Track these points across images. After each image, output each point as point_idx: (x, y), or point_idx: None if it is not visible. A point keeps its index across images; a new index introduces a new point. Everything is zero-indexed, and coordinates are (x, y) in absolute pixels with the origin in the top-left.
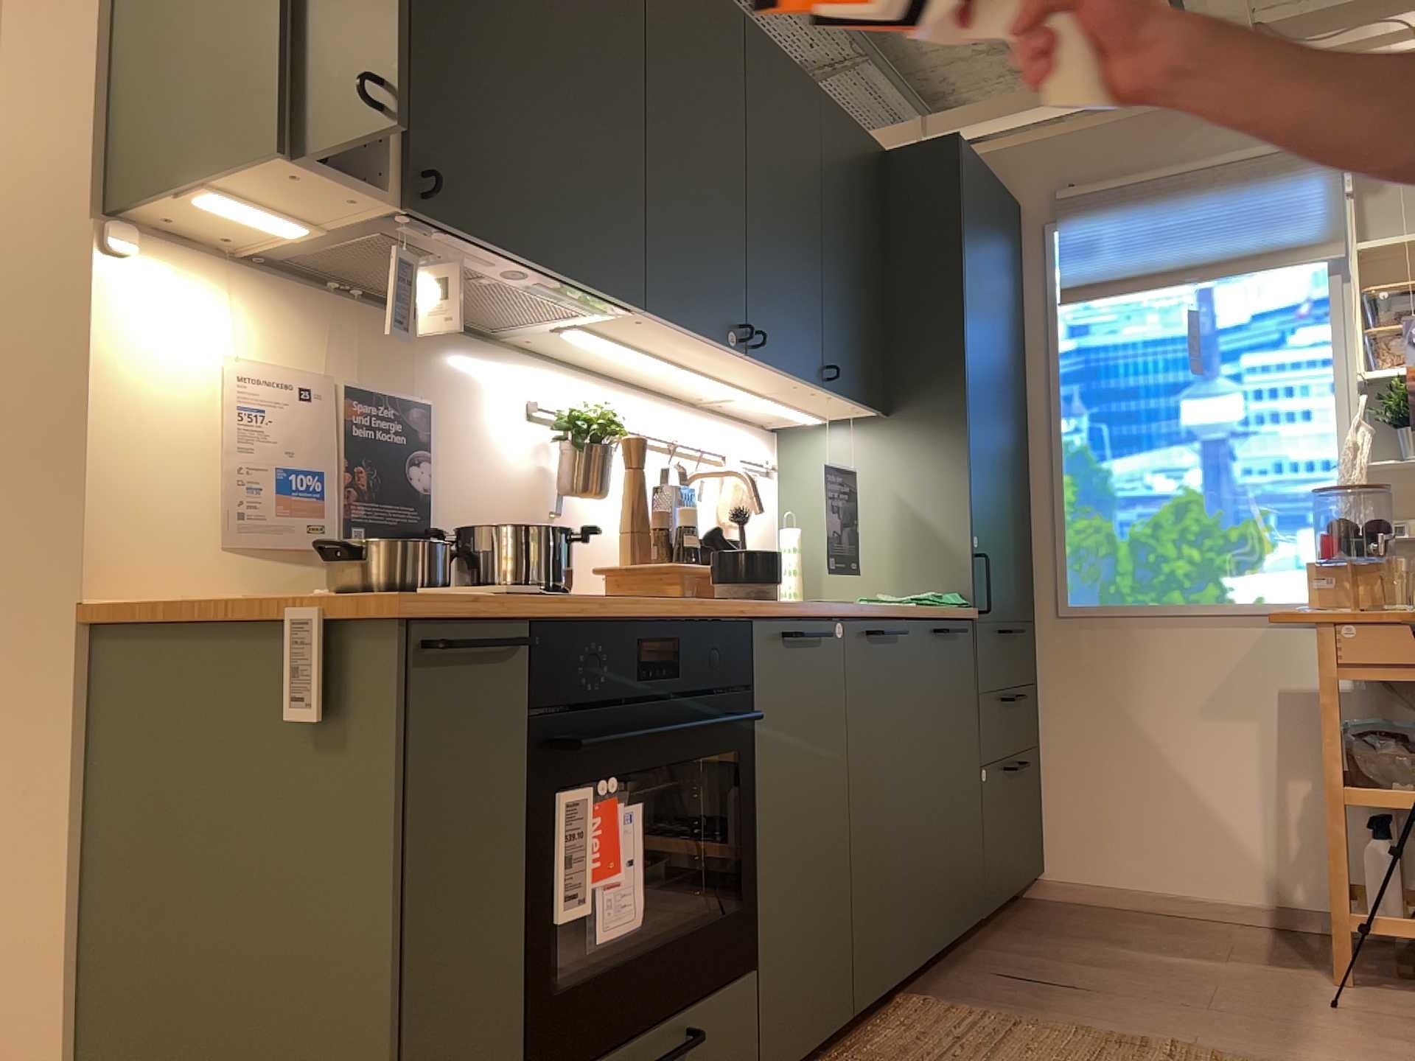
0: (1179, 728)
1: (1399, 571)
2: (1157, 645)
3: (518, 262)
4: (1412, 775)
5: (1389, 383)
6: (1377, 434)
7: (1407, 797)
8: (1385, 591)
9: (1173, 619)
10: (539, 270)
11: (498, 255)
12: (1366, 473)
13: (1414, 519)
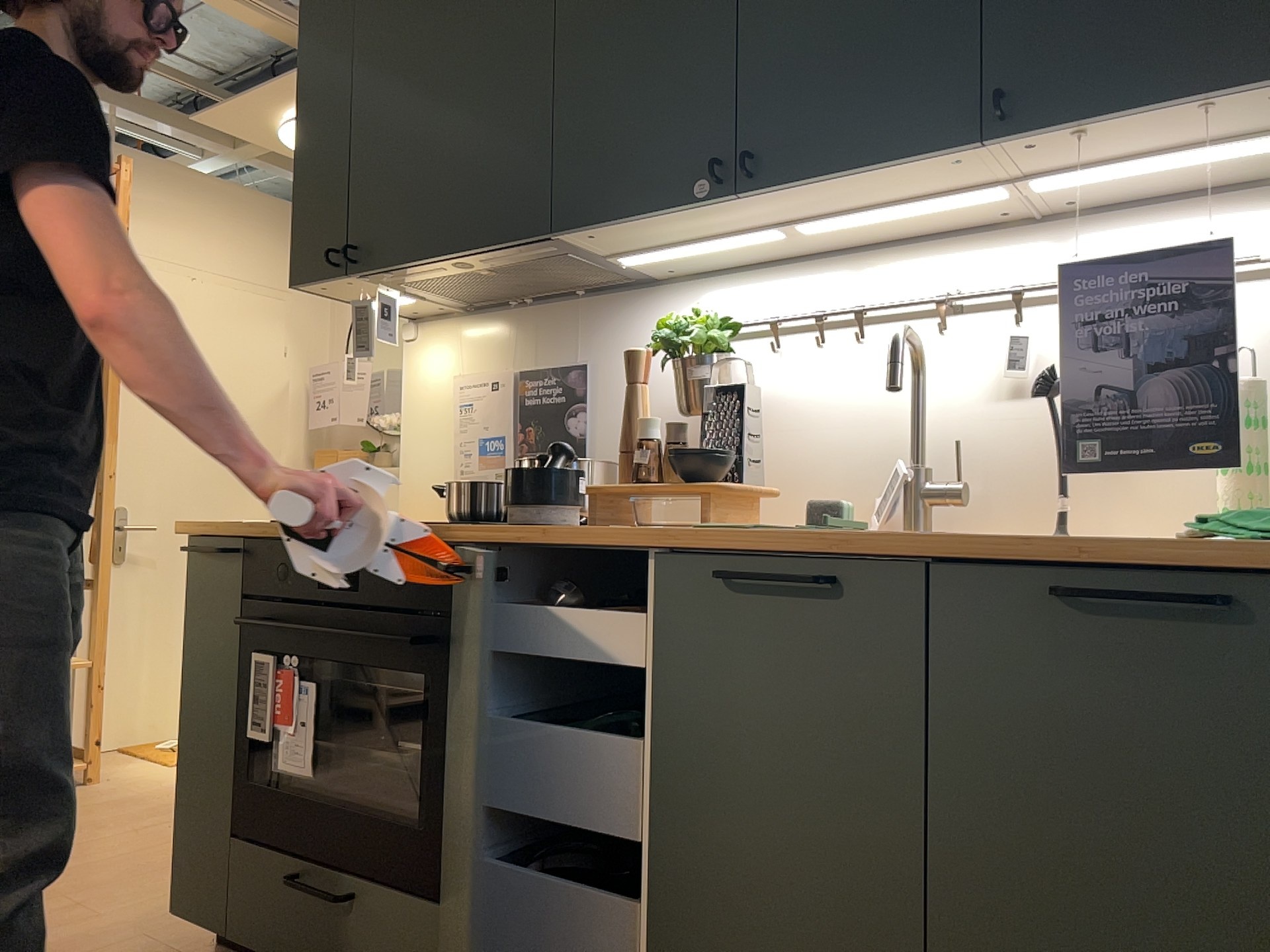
0: None
1: None
2: None
3: (436, 262)
4: None
5: None
6: None
7: None
8: None
9: None
10: (452, 258)
11: (423, 265)
12: None
13: None
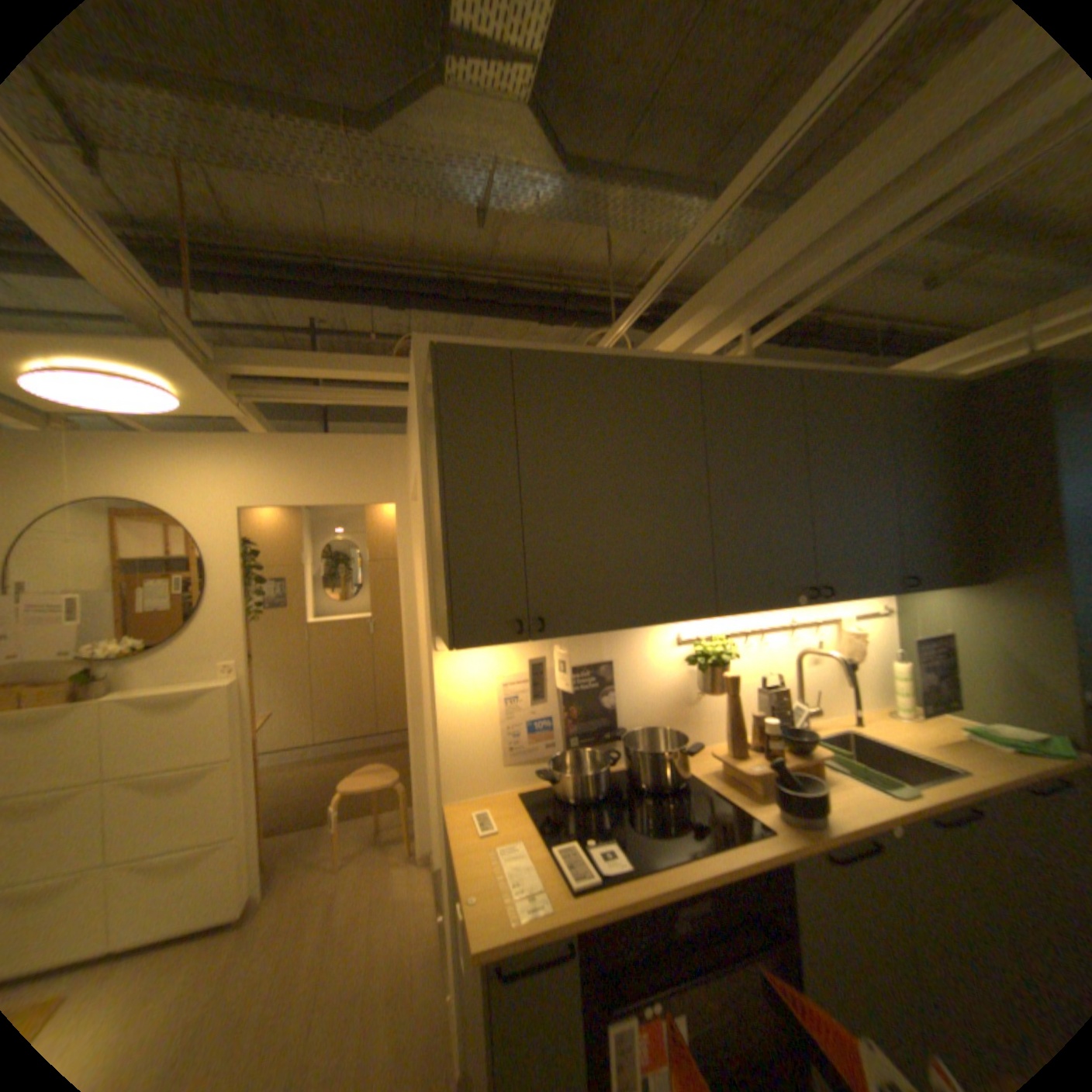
0: None
1: None
2: None
3: (615, 629)
4: None
5: None
6: None
7: None
8: None
9: None
10: (630, 627)
11: (600, 631)
12: None
13: None
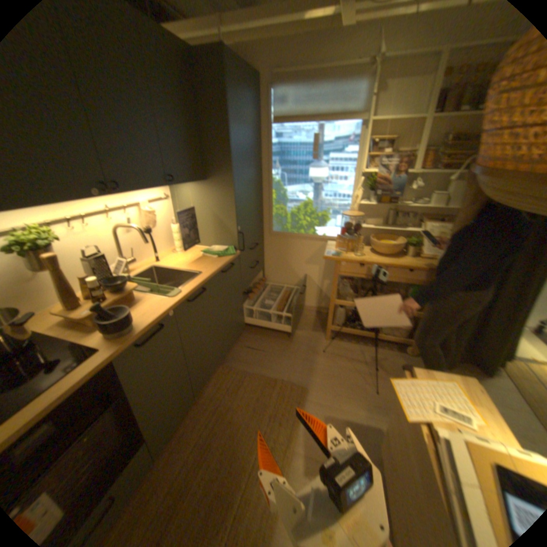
0: (299, 267)
1: (361, 241)
2: (296, 245)
3: None
4: (352, 298)
5: (372, 172)
6: (365, 188)
7: (349, 304)
8: (356, 246)
9: (301, 238)
10: None
11: None
12: (359, 200)
13: (369, 218)
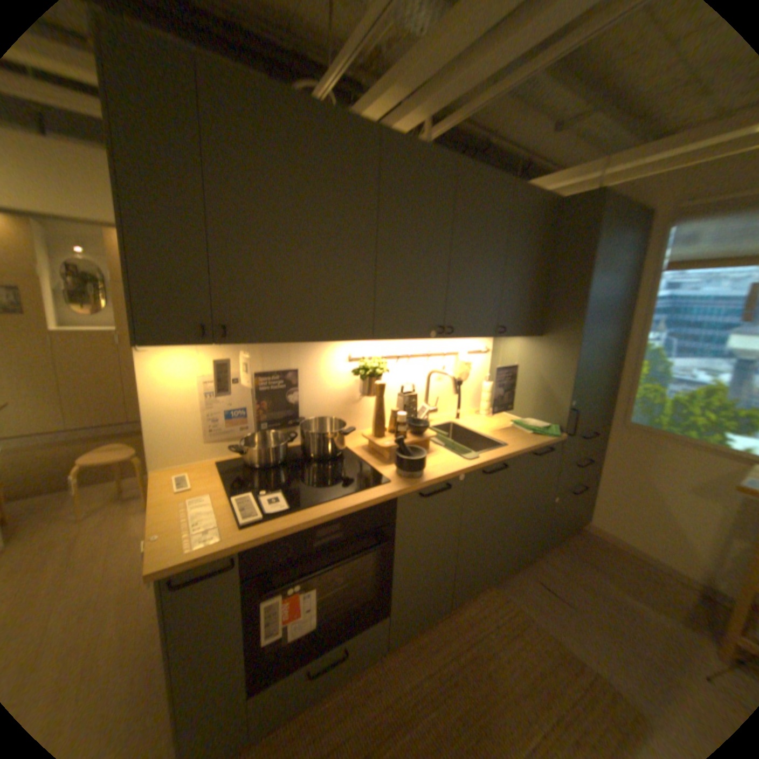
0: (676, 493)
1: None
2: (675, 453)
3: (292, 342)
4: None
5: None
6: None
7: None
8: None
9: (689, 444)
10: (305, 341)
11: (279, 342)
12: None
13: None
